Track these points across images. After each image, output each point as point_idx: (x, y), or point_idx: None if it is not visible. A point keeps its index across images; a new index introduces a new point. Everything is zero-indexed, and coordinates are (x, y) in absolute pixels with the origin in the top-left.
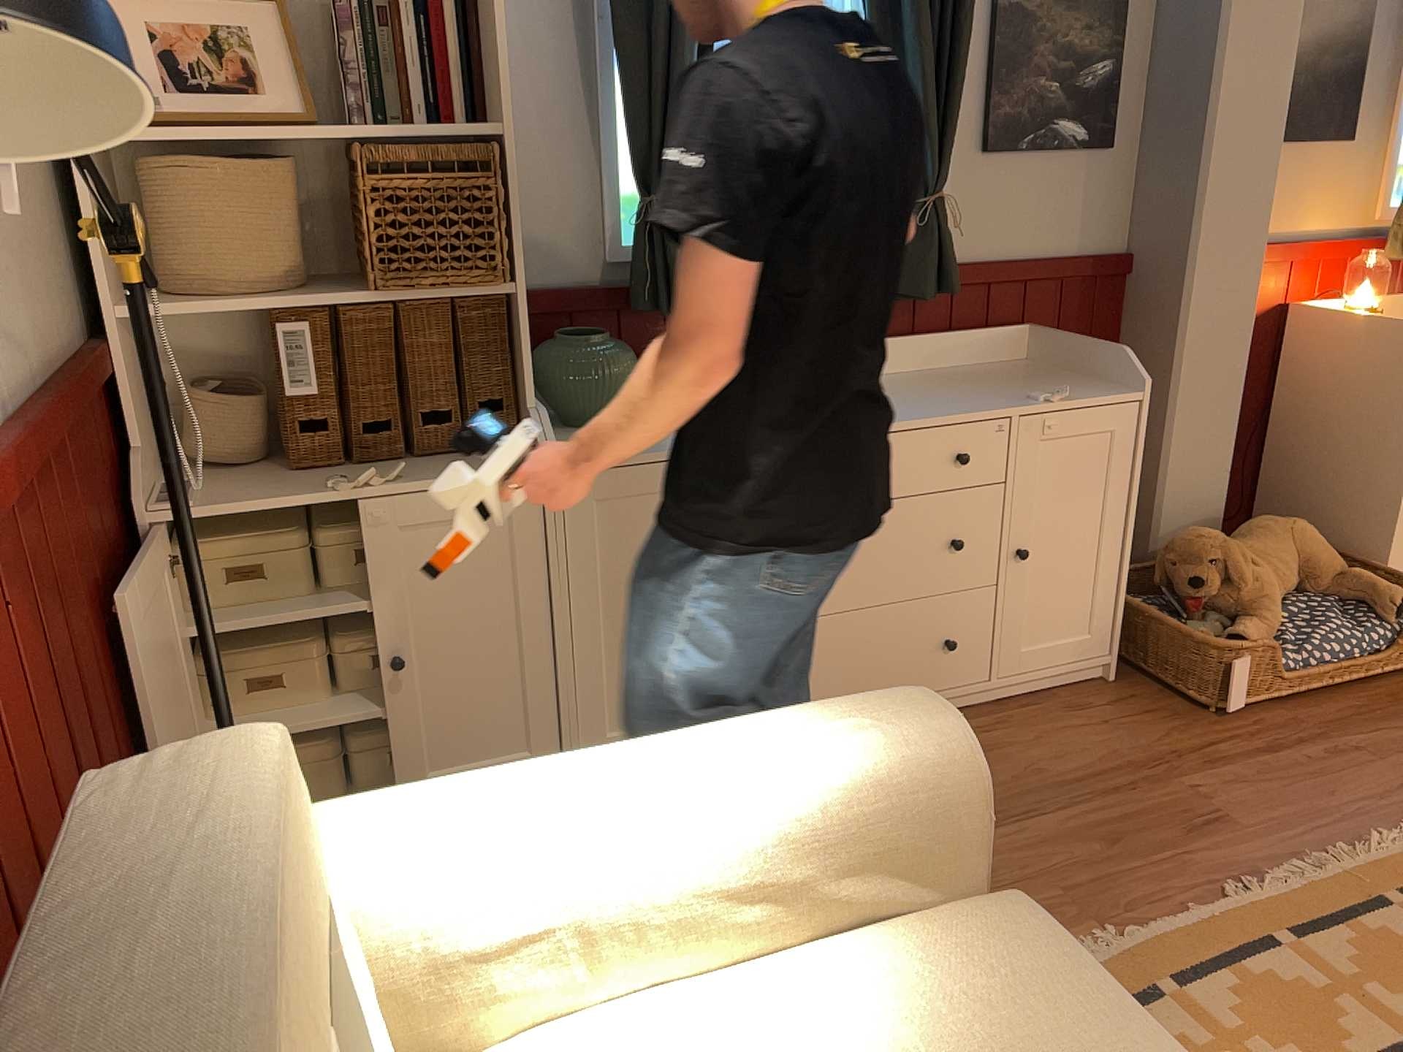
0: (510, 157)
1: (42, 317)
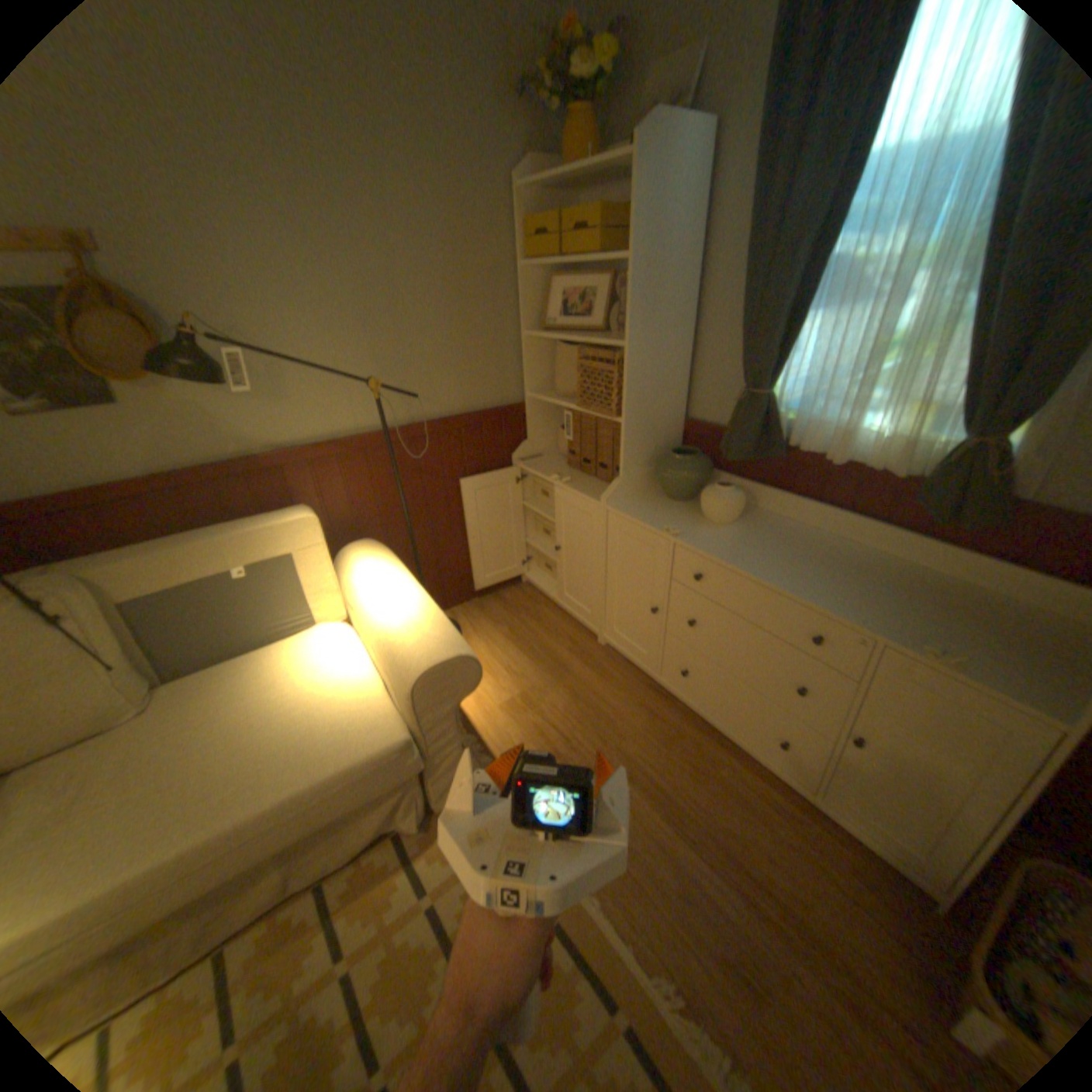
0: (629, 358)
1: (477, 394)
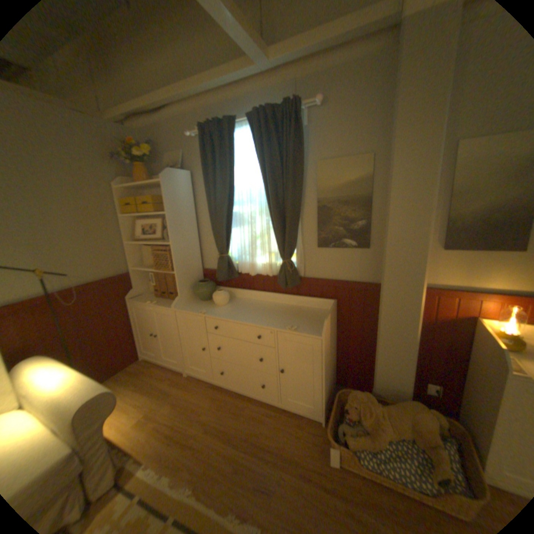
0: (172, 249)
1: (101, 271)
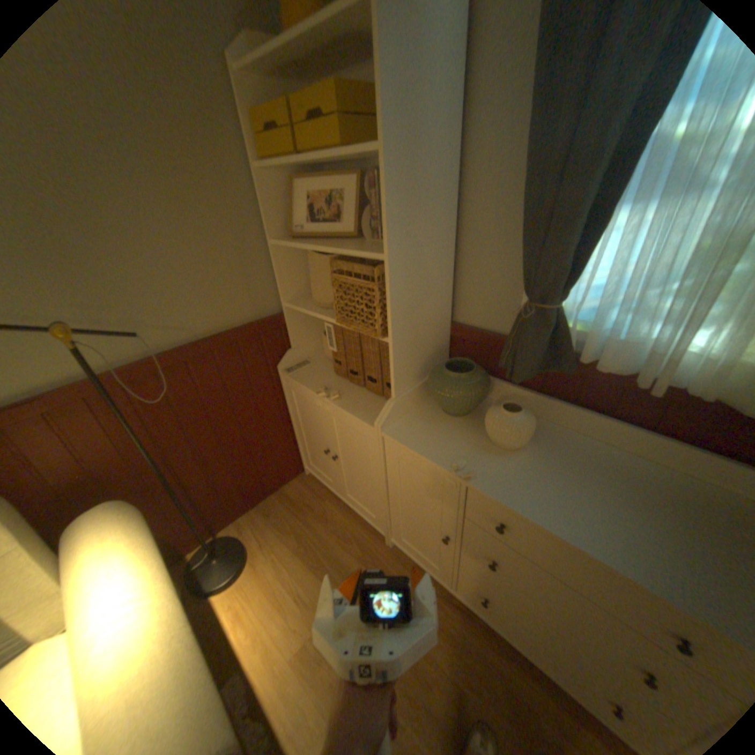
0: (392, 273)
1: (227, 311)
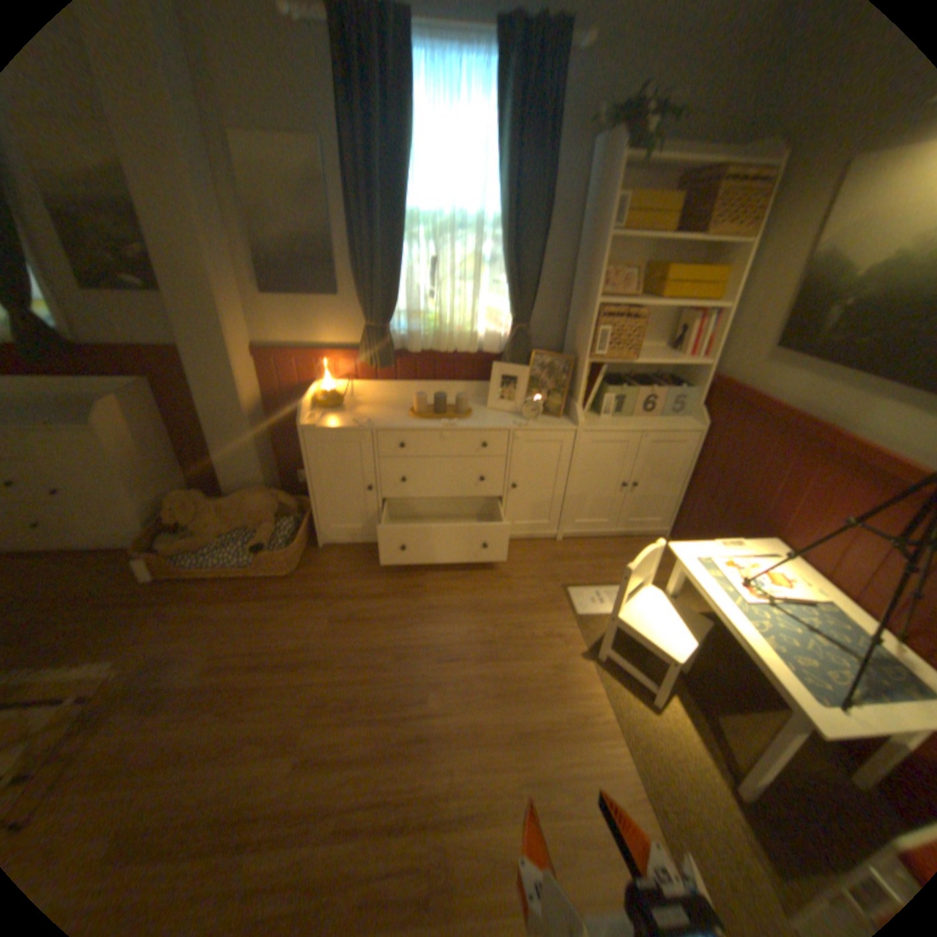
0: None
1: None
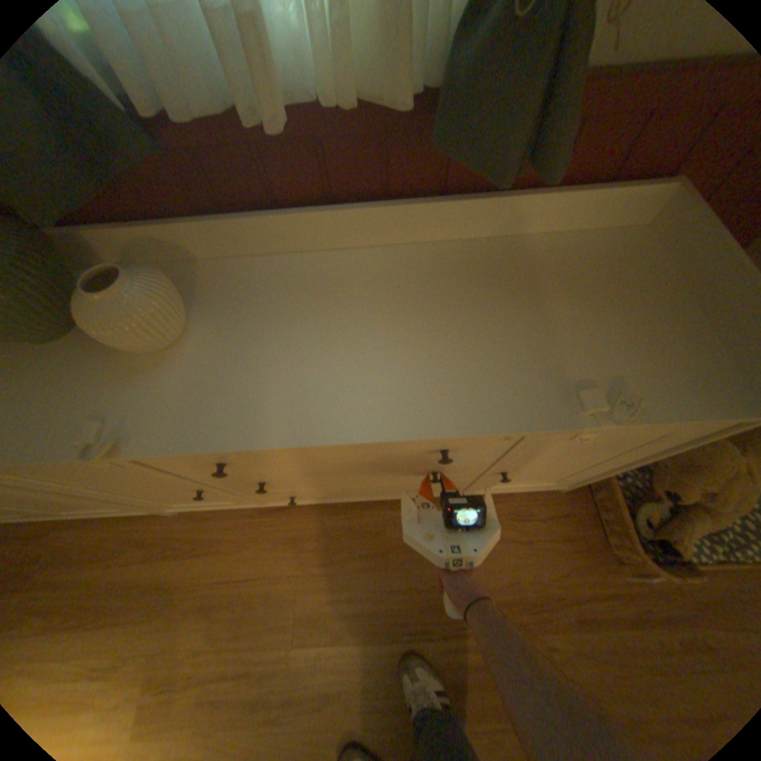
0: None
1: None
